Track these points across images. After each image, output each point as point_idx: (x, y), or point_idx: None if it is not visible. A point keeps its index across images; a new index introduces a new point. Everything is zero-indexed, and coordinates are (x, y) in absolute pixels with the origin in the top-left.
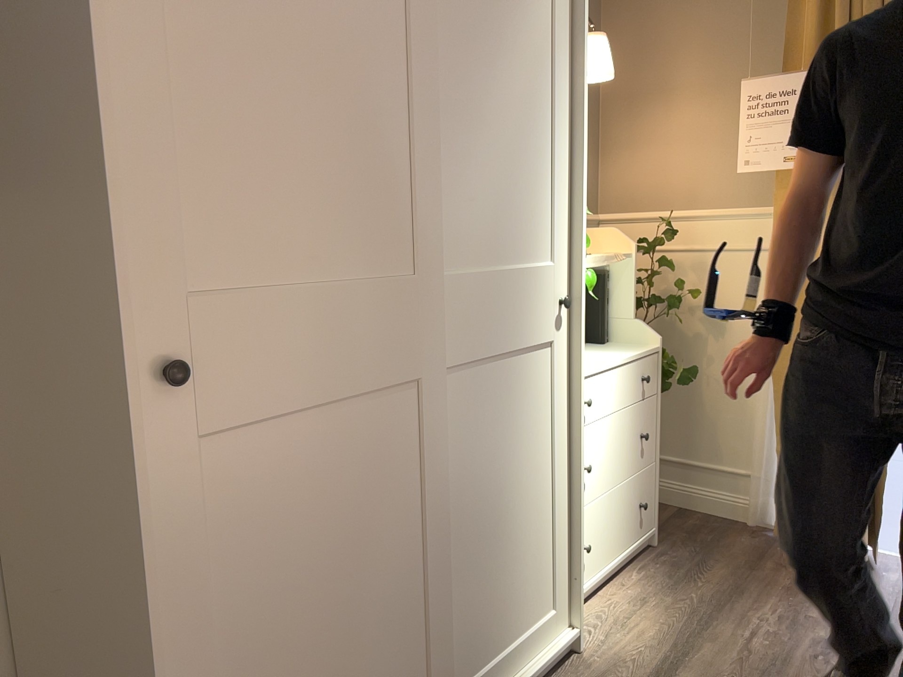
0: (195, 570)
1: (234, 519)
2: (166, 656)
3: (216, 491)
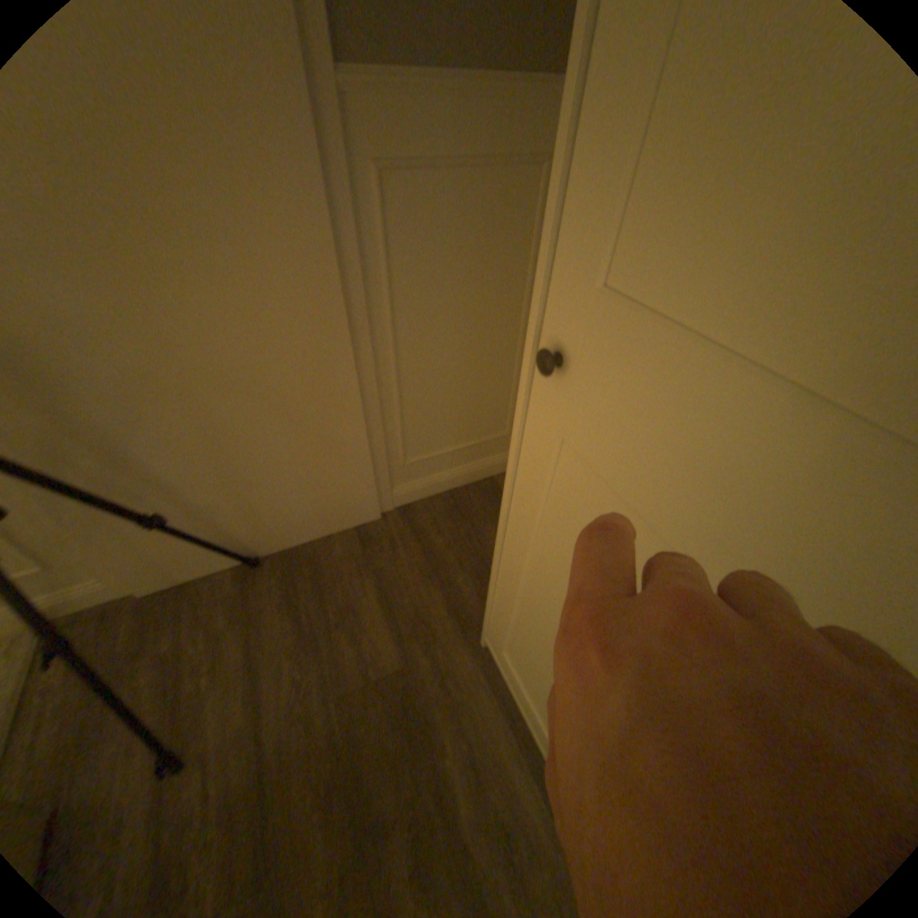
0: (524, 517)
1: (556, 529)
2: (502, 531)
3: (552, 495)
